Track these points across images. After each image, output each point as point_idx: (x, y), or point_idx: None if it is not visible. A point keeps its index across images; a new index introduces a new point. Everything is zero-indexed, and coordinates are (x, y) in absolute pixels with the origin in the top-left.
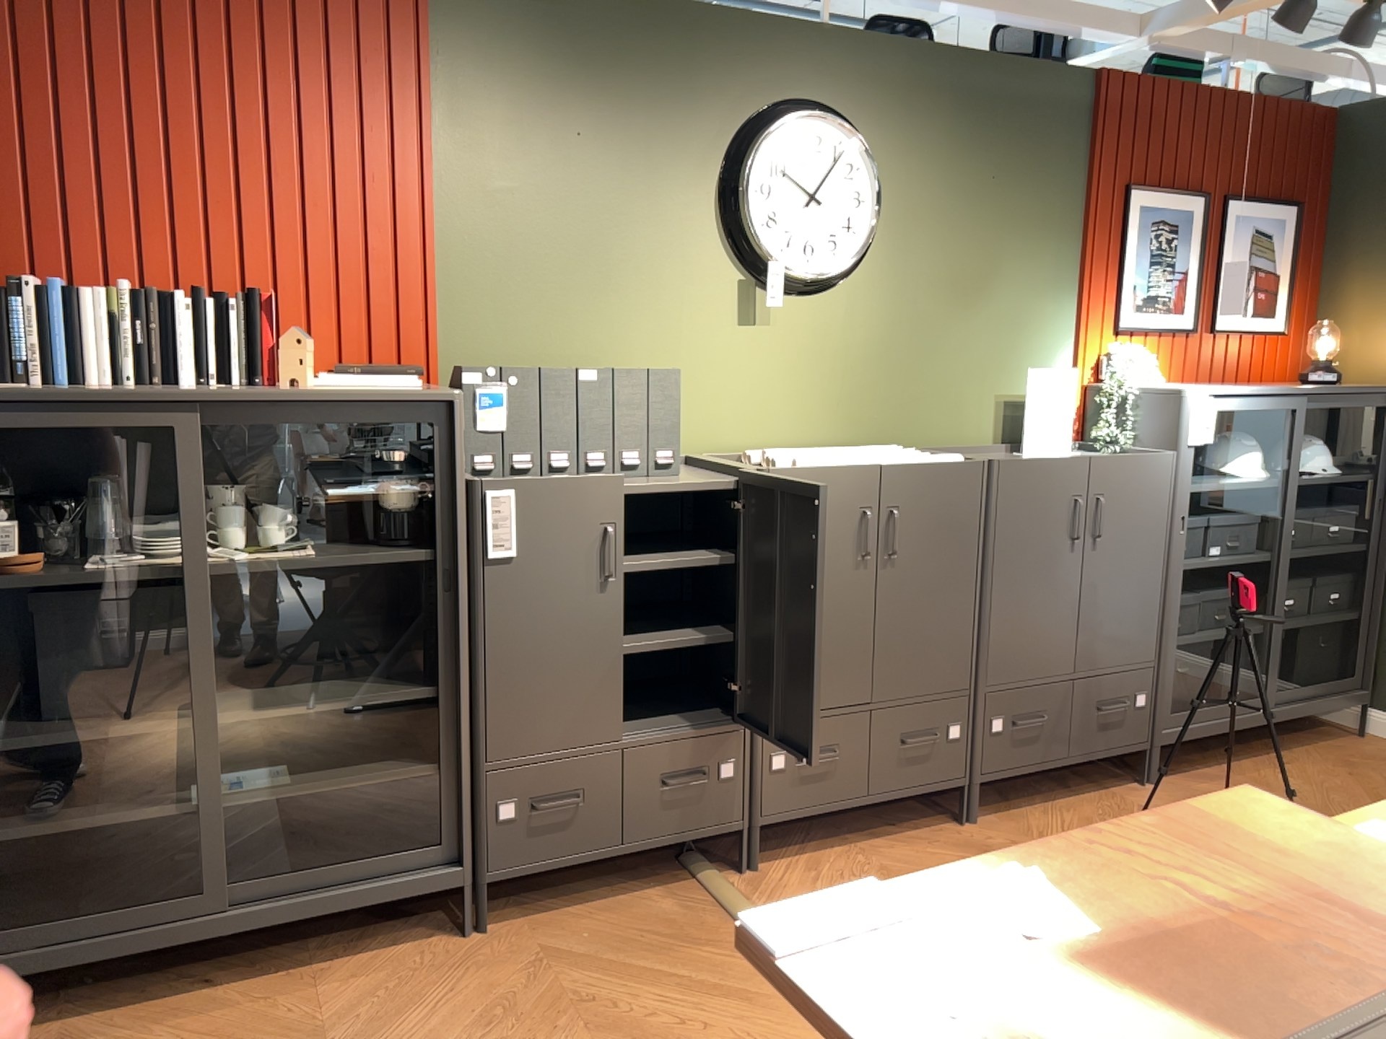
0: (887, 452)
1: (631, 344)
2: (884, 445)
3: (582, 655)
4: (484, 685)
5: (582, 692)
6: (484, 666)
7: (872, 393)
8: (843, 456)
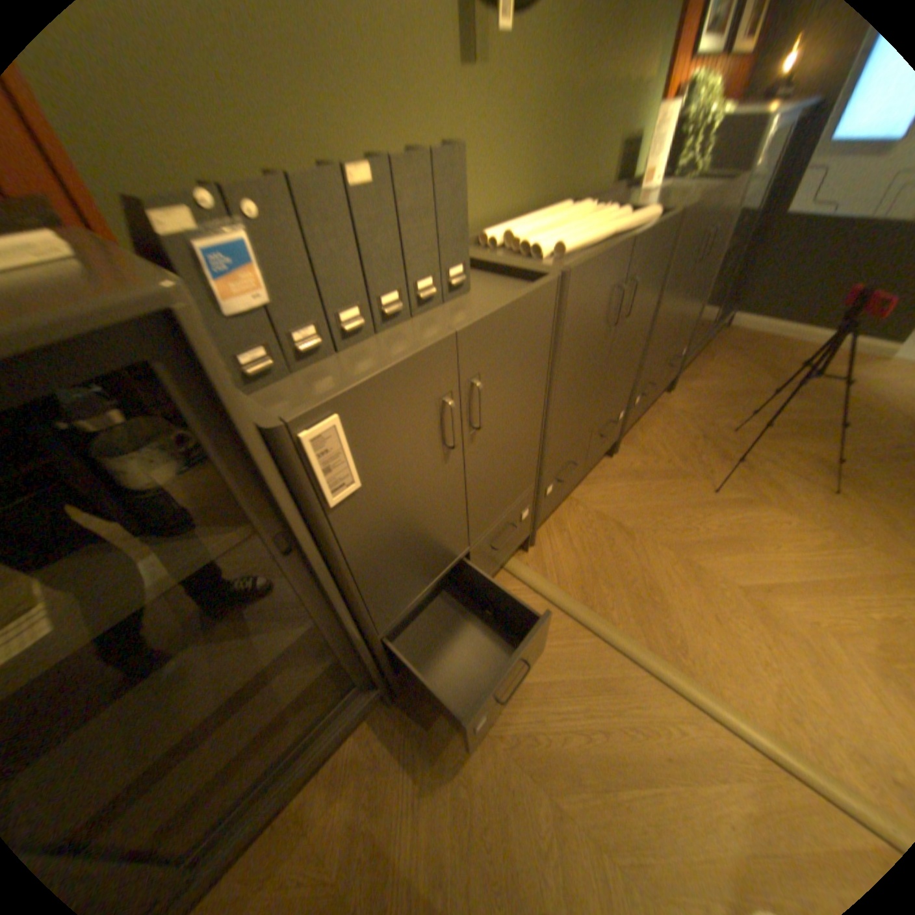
0: (598, 211)
1: (355, 104)
2: (559, 198)
3: (438, 517)
4: (362, 597)
5: (440, 540)
6: (358, 586)
7: (556, 144)
8: (583, 227)
